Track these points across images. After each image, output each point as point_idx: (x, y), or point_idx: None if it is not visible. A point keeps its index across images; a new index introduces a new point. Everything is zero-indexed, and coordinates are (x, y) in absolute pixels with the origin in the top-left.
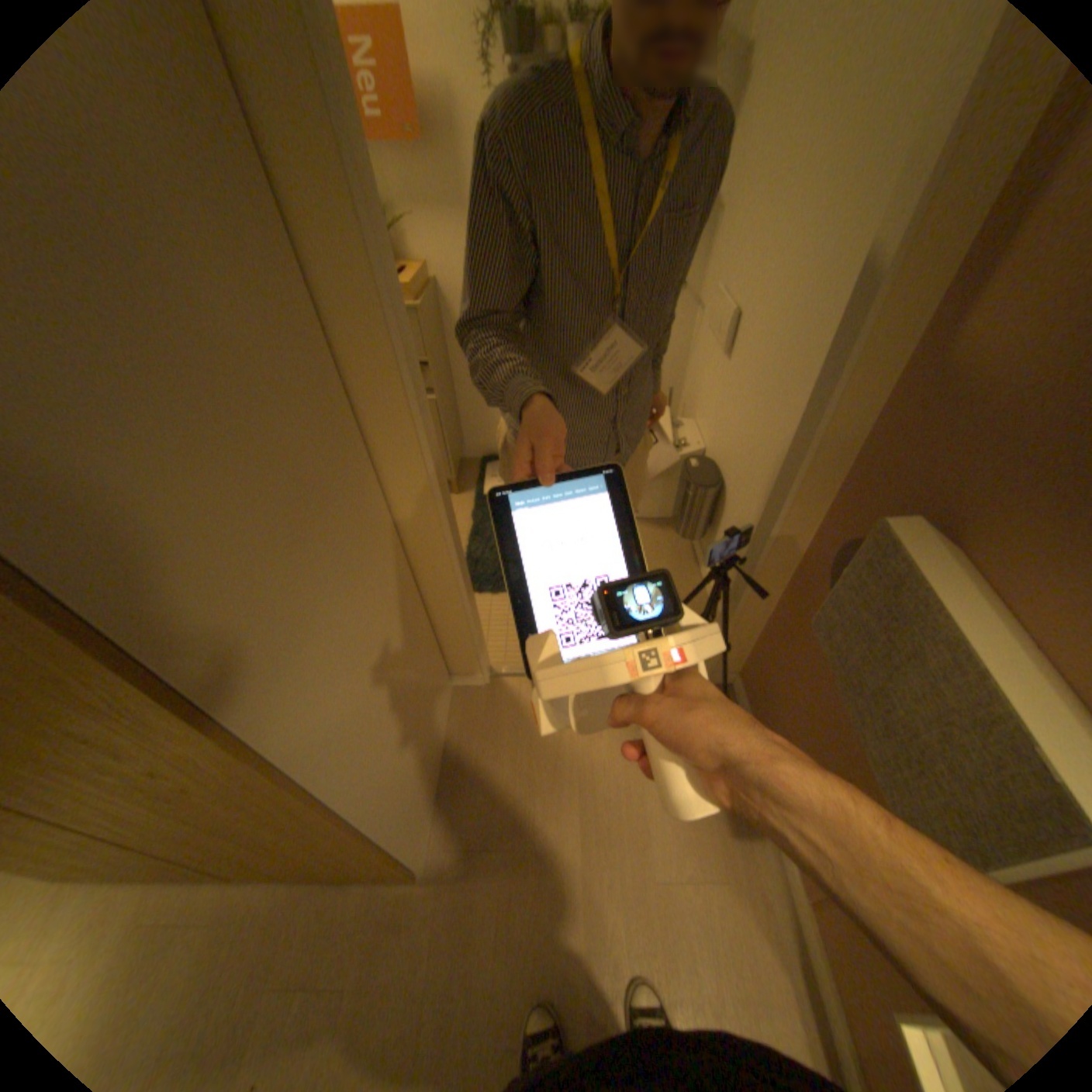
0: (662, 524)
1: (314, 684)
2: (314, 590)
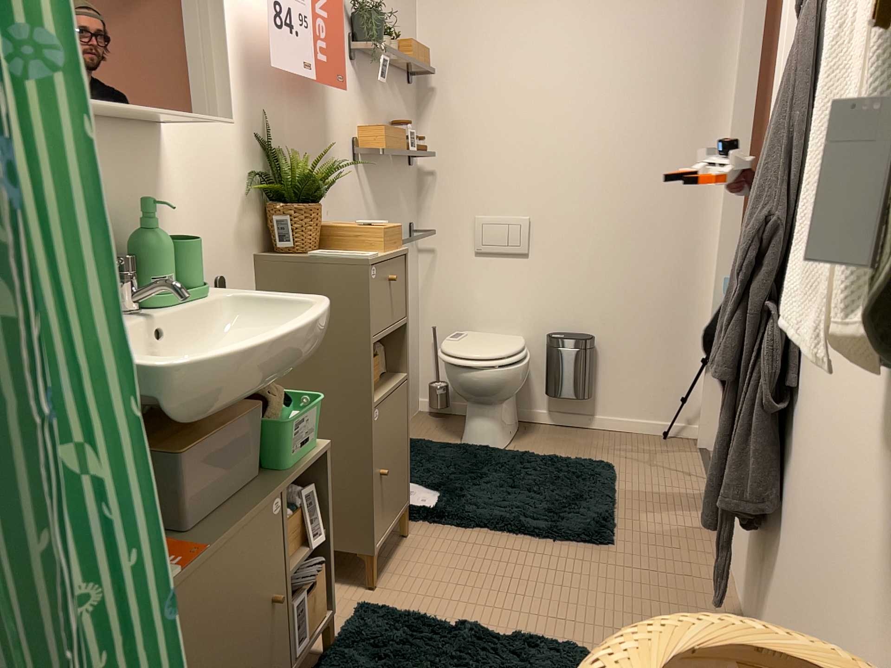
0: (526, 432)
1: None
2: None
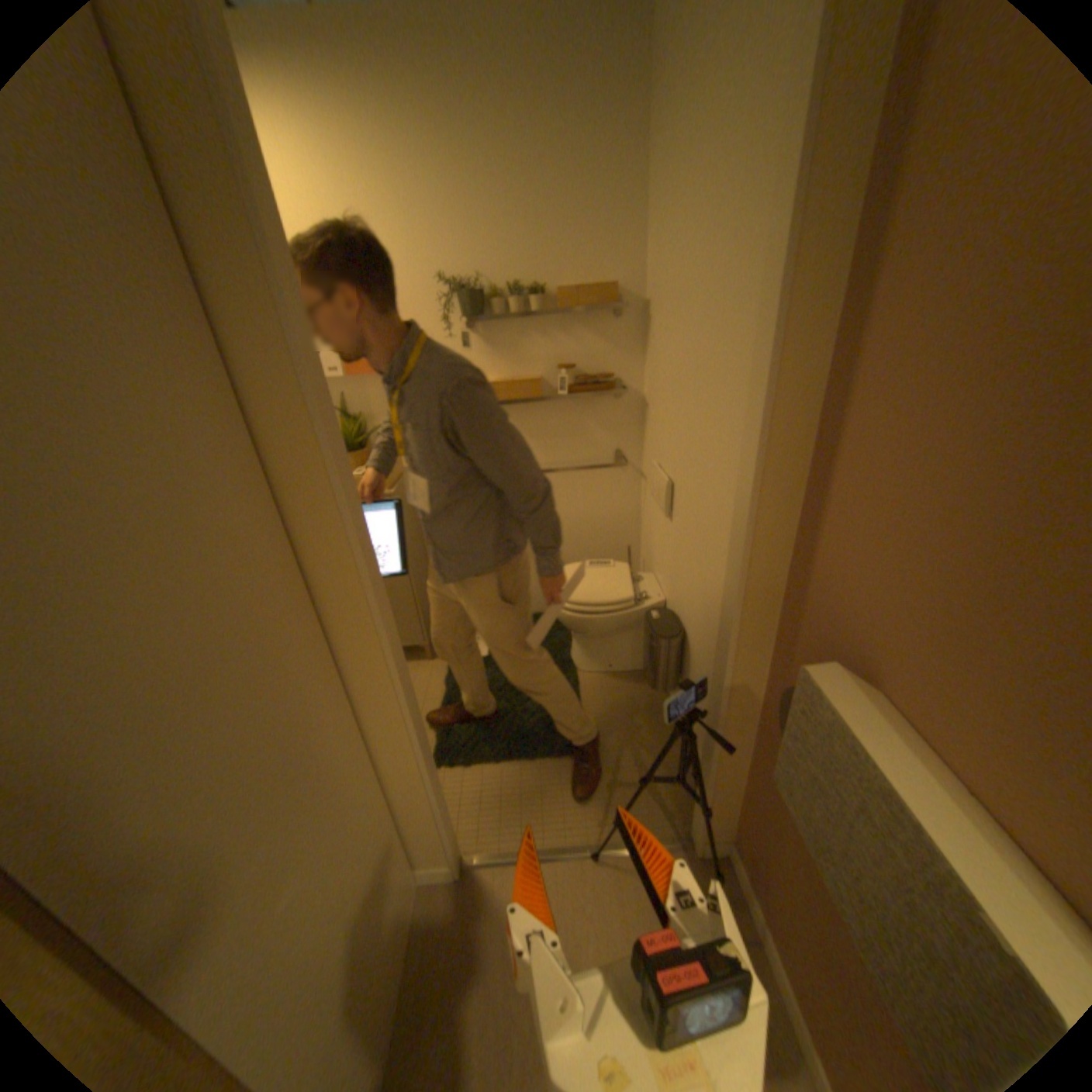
0: (637, 677)
1: (233, 898)
2: (247, 784)
